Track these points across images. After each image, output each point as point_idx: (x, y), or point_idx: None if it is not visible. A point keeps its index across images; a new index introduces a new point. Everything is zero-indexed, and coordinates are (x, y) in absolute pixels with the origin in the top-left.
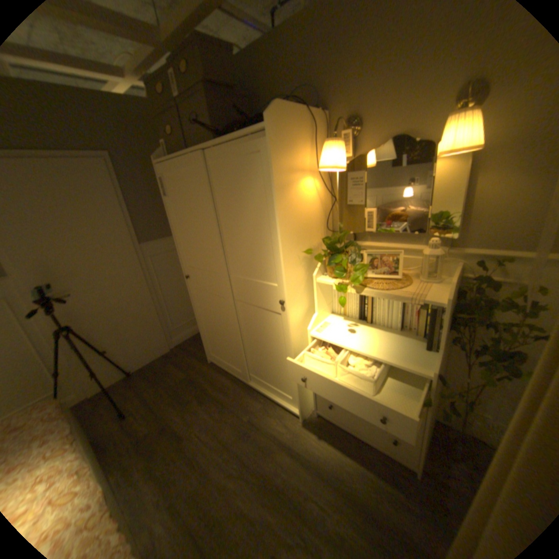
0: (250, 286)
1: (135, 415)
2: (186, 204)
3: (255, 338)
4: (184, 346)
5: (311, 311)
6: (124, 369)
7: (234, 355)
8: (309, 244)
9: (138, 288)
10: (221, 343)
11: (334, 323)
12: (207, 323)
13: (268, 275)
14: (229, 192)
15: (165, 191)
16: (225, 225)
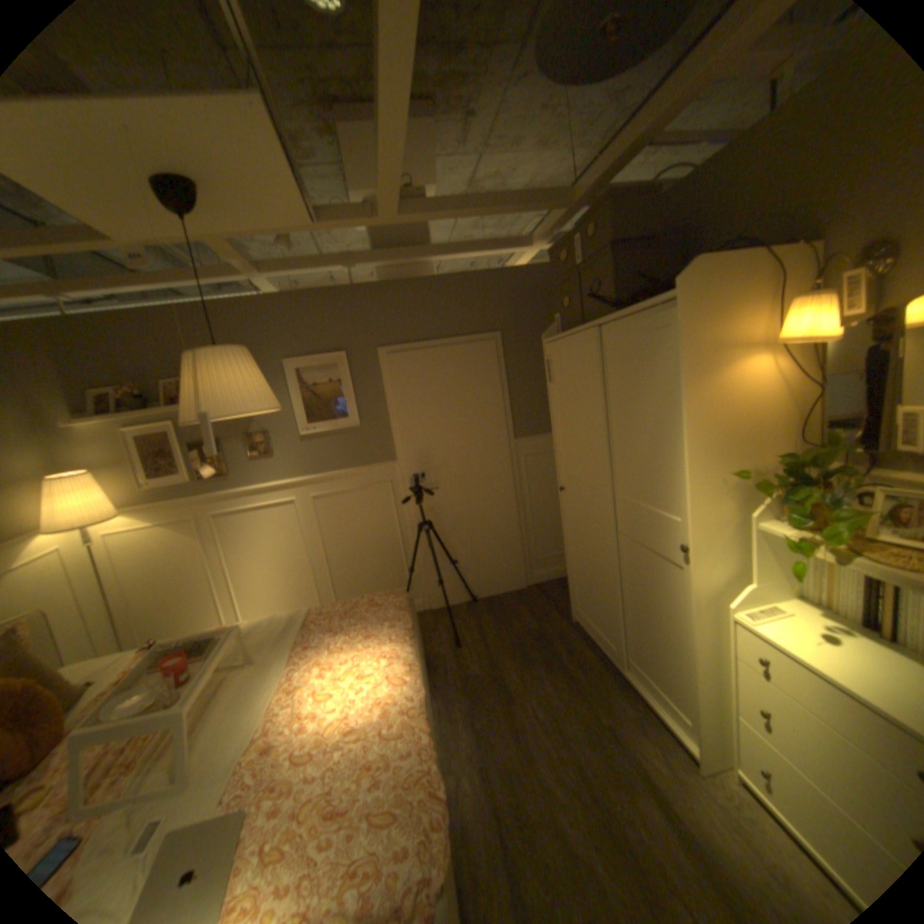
0: (642, 515)
1: (472, 650)
2: (573, 392)
3: (642, 601)
4: (548, 588)
5: (750, 580)
6: (472, 591)
7: (610, 619)
8: (755, 462)
9: (505, 494)
10: (594, 595)
11: (797, 615)
12: (579, 561)
13: (669, 503)
14: (627, 378)
15: (551, 376)
16: (617, 423)
